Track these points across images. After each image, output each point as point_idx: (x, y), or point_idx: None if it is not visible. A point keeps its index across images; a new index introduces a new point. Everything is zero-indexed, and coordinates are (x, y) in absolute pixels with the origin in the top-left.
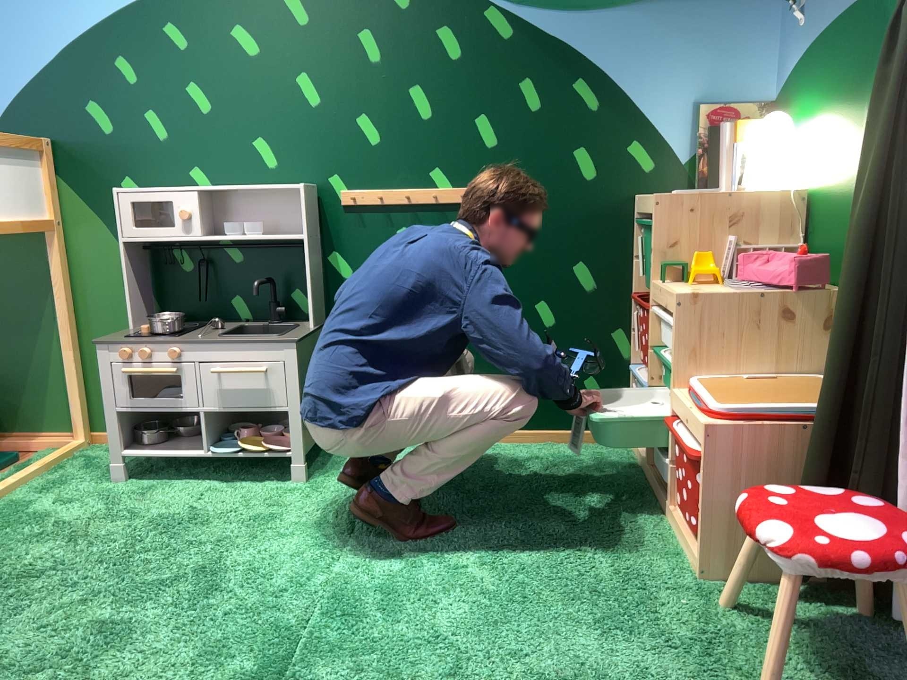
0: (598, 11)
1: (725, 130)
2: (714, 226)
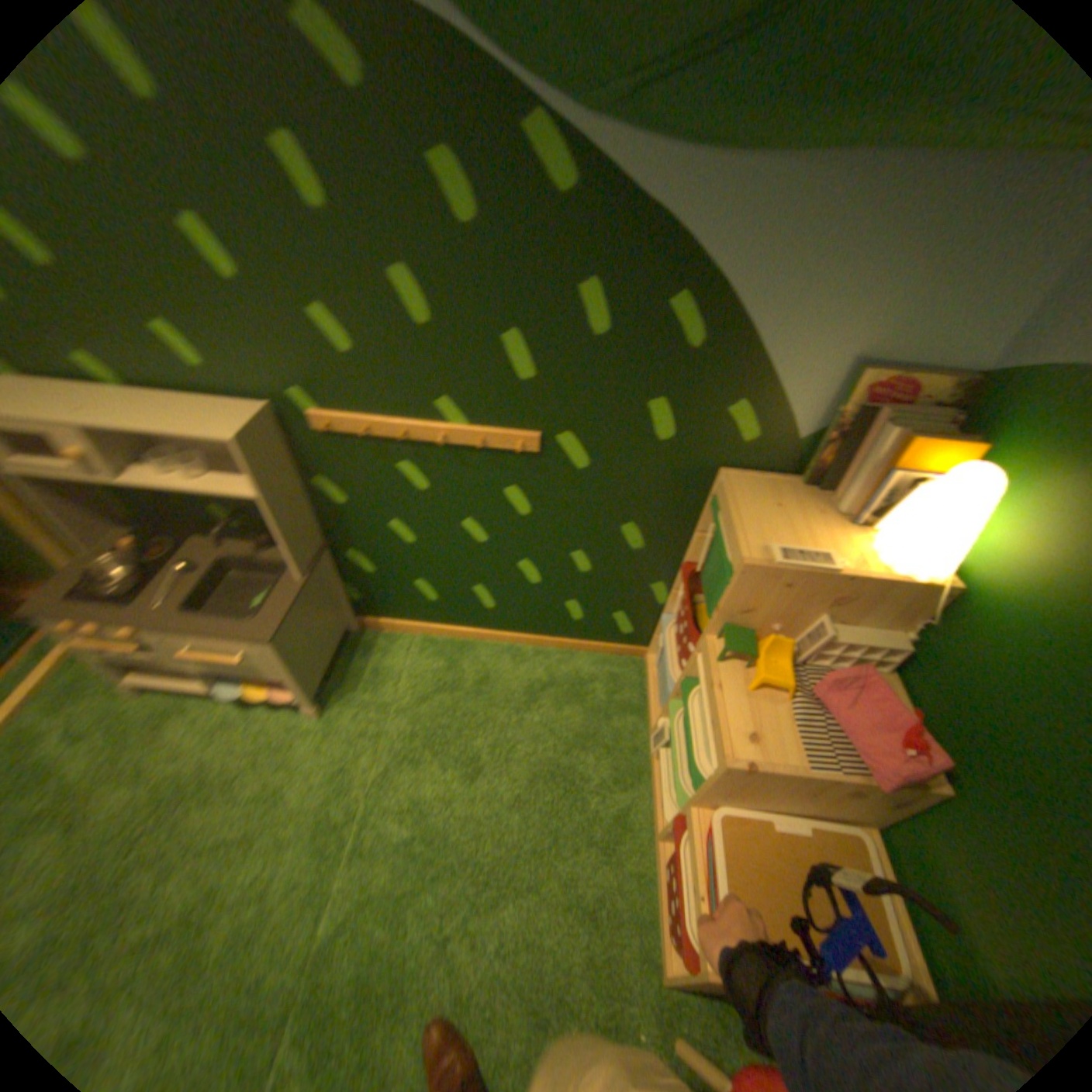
0: (762, 155)
1: (892, 436)
2: (813, 607)
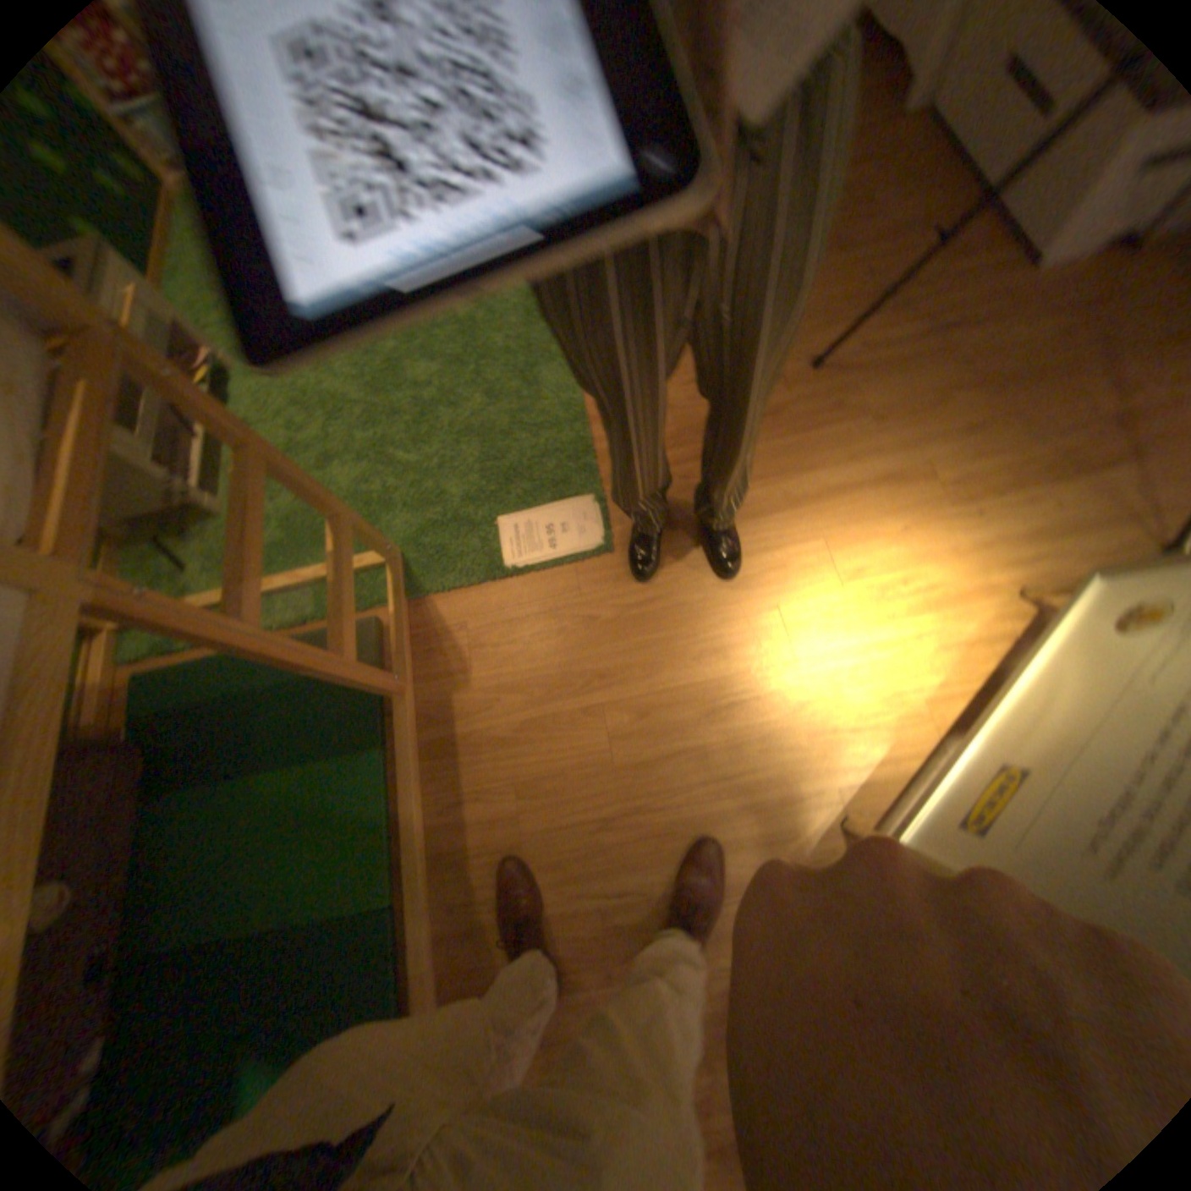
0: None
1: None
2: None
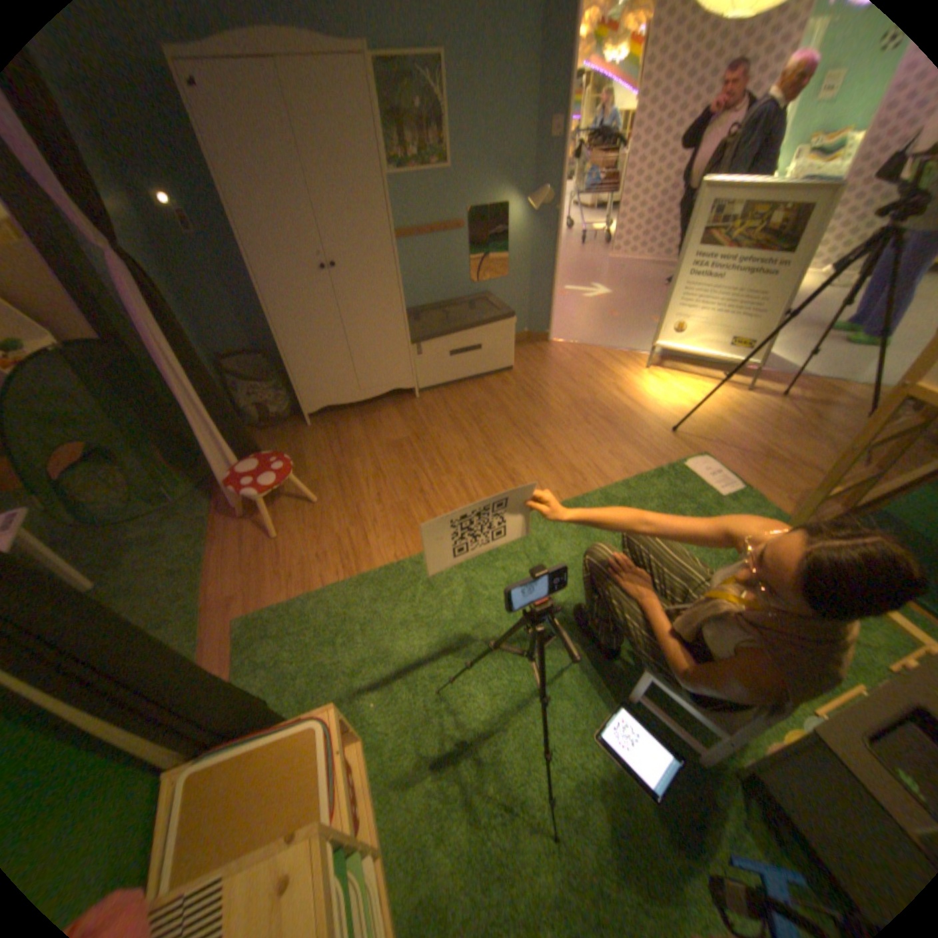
0: None
1: None
2: None
